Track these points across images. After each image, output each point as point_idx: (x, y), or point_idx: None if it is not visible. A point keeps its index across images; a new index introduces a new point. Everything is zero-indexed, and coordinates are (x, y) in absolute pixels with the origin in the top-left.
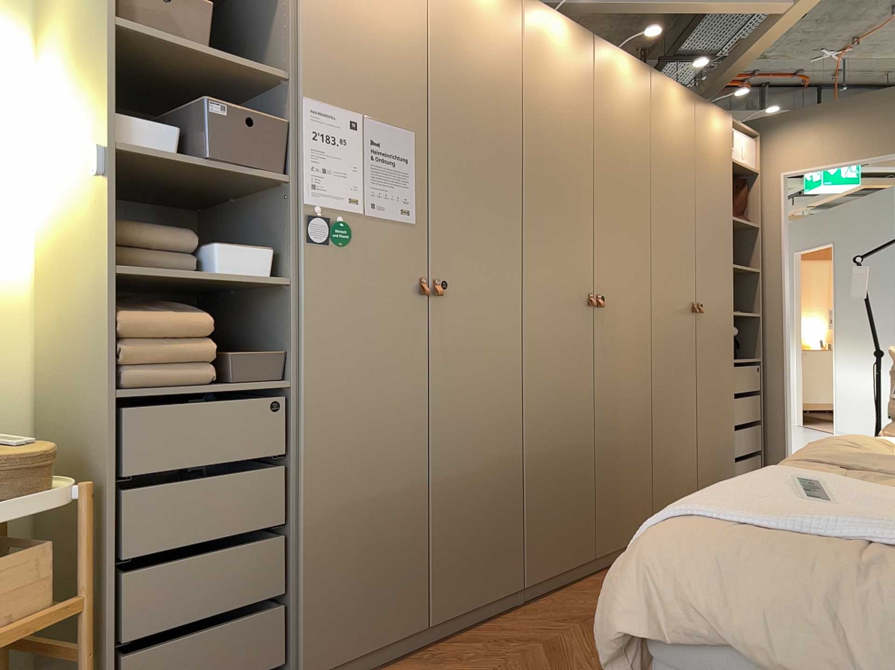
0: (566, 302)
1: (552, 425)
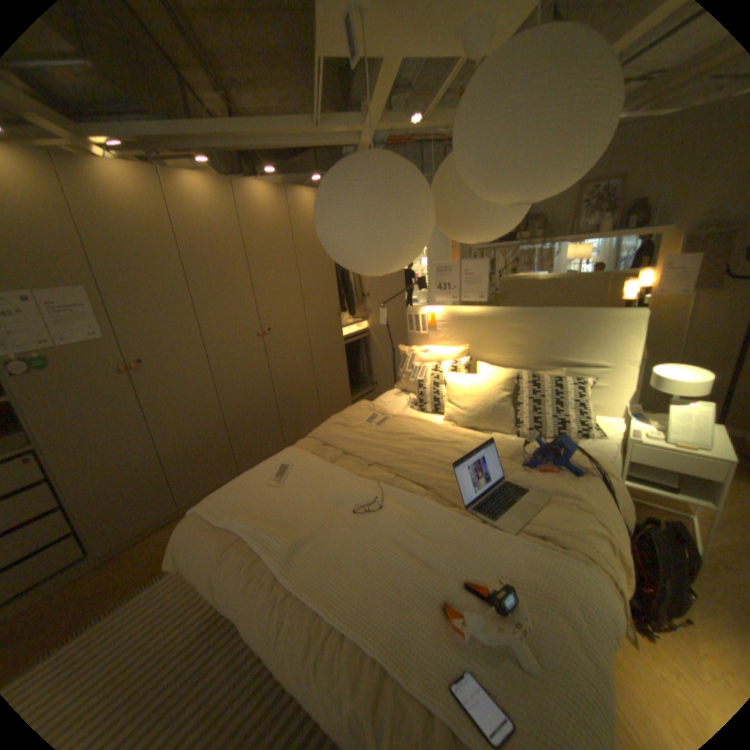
0: (238, 341)
1: (241, 402)
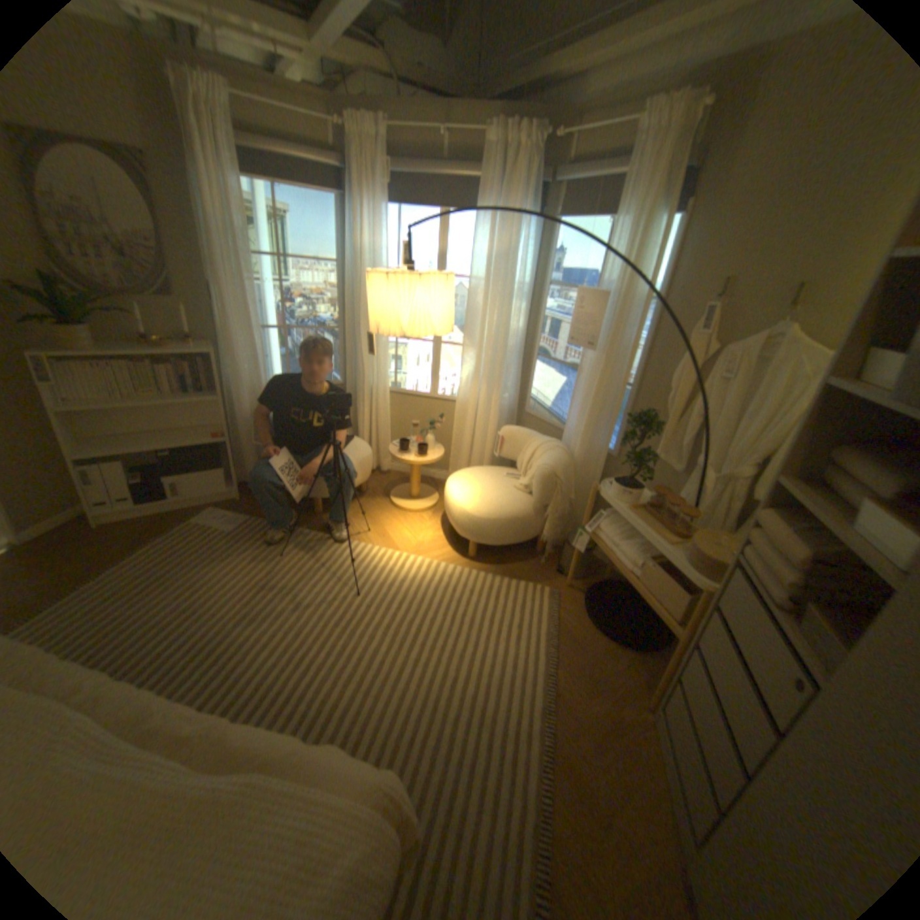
0: None
1: None
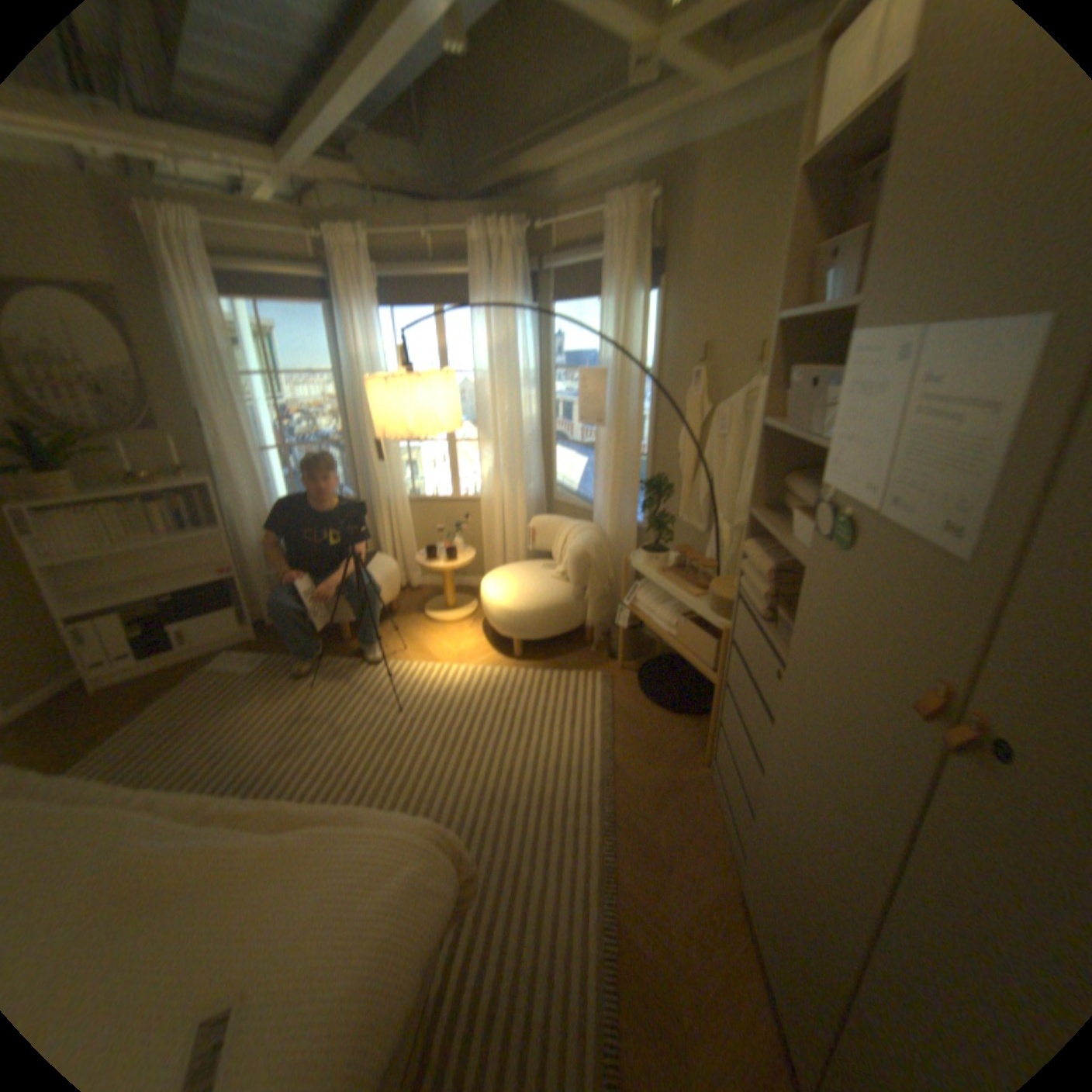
0: None
1: None
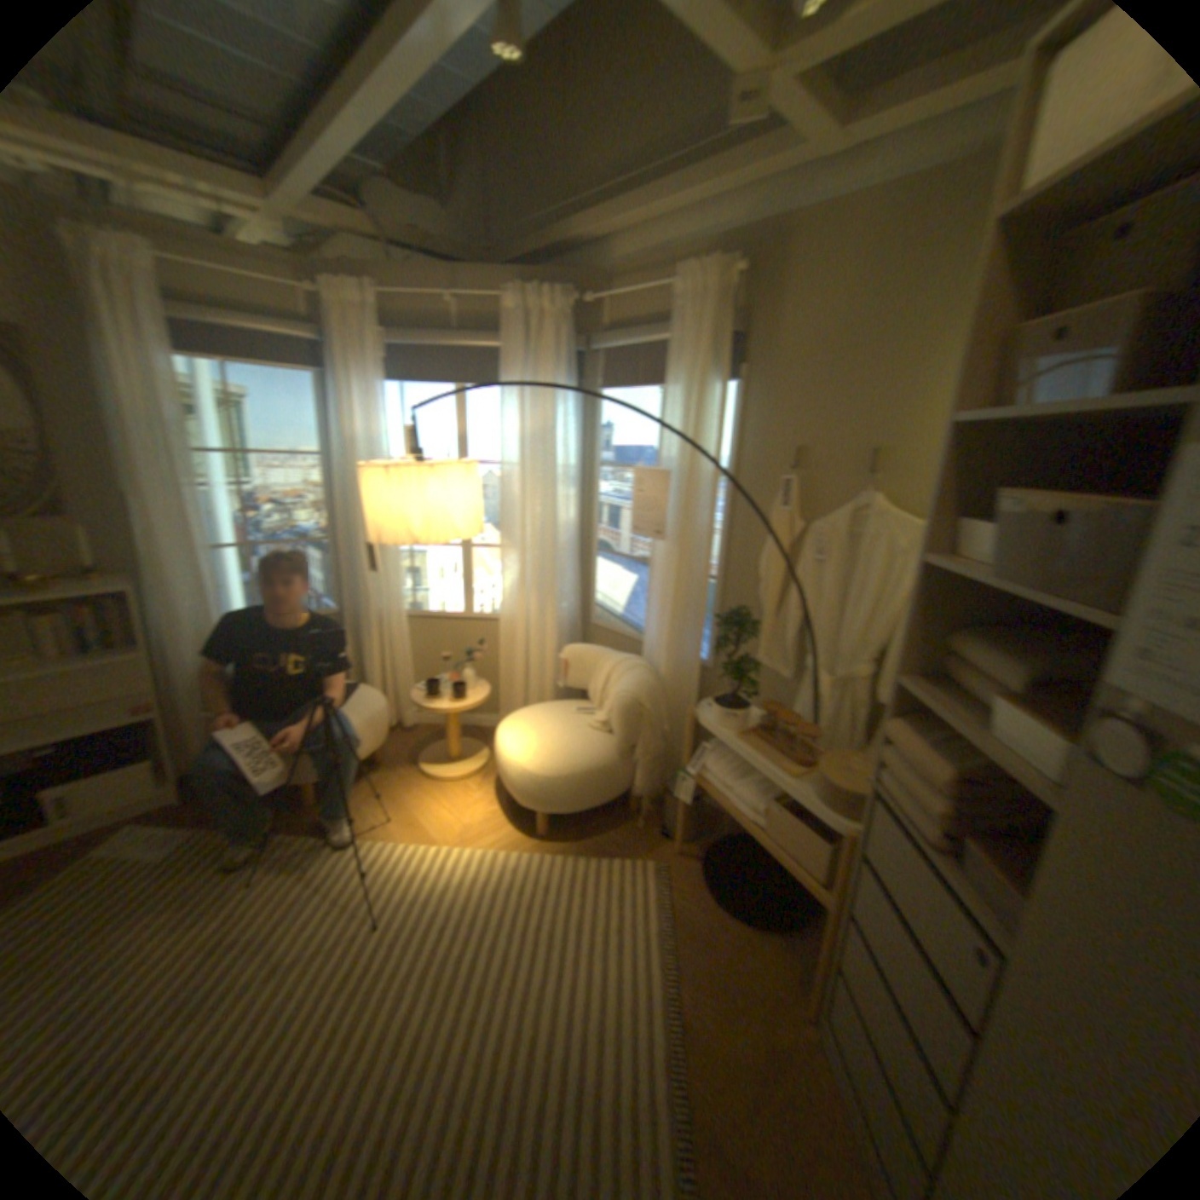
0: None
1: None
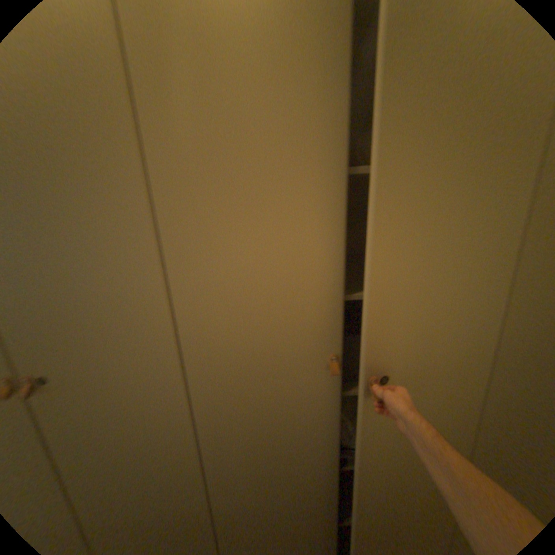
0: (270, 374)
1: (252, 490)
